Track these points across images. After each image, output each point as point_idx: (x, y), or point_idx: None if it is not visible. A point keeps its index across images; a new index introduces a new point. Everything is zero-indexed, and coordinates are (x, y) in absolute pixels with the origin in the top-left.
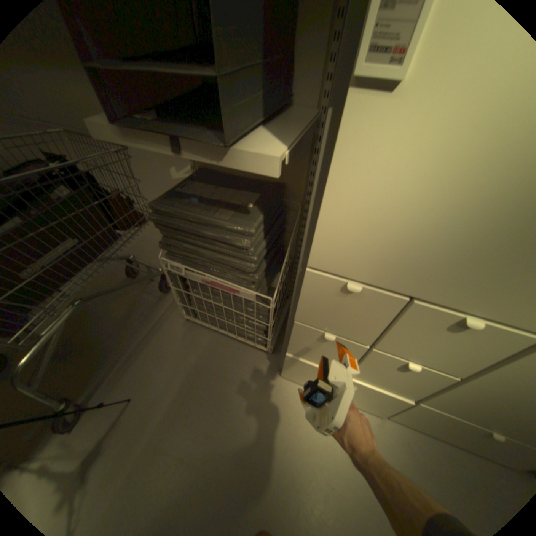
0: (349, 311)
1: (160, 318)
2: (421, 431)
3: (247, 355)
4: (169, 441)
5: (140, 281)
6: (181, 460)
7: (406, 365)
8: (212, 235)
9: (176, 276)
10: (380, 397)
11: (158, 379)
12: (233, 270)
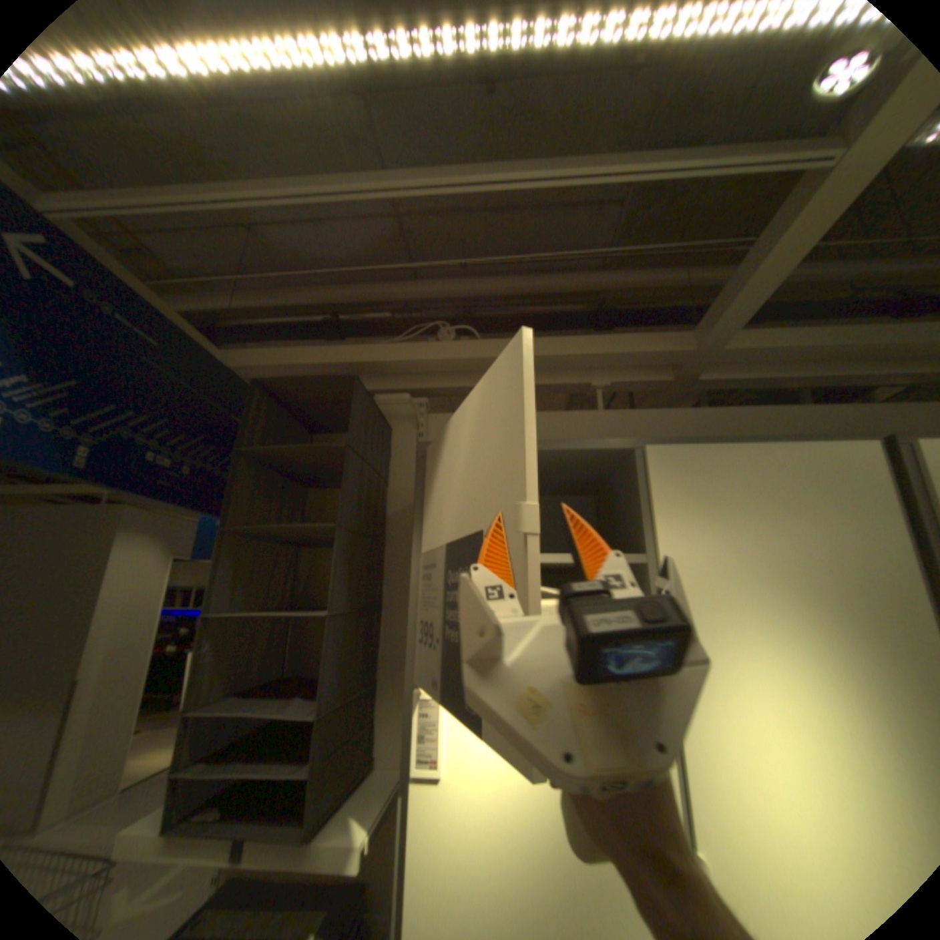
0: None
1: None
2: None
3: None
4: None
5: None
6: None
7: None
8: None
9: None
10: None
11: None
12: None
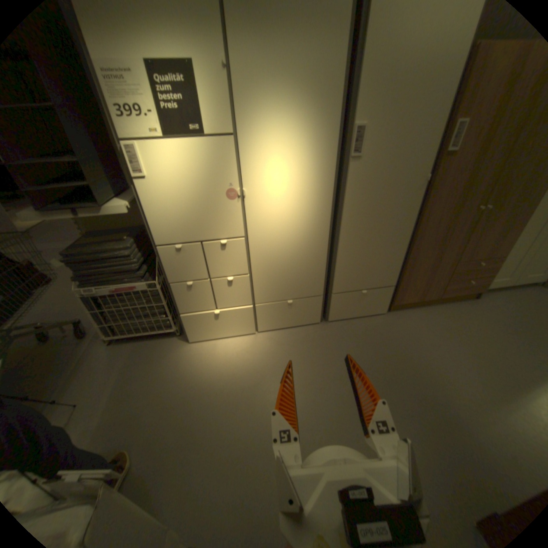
0: (186, 261)
1: (83, 354)
2: (273, 327)
3: (163, 344)
4: (118, 408)
5: (53, 341)
6: (131, 412)
7: (228, 281)
8: (107, 256)
9: (89, 301)
10: (240, 315)
11: (96, 385)
12: (127, 274)
